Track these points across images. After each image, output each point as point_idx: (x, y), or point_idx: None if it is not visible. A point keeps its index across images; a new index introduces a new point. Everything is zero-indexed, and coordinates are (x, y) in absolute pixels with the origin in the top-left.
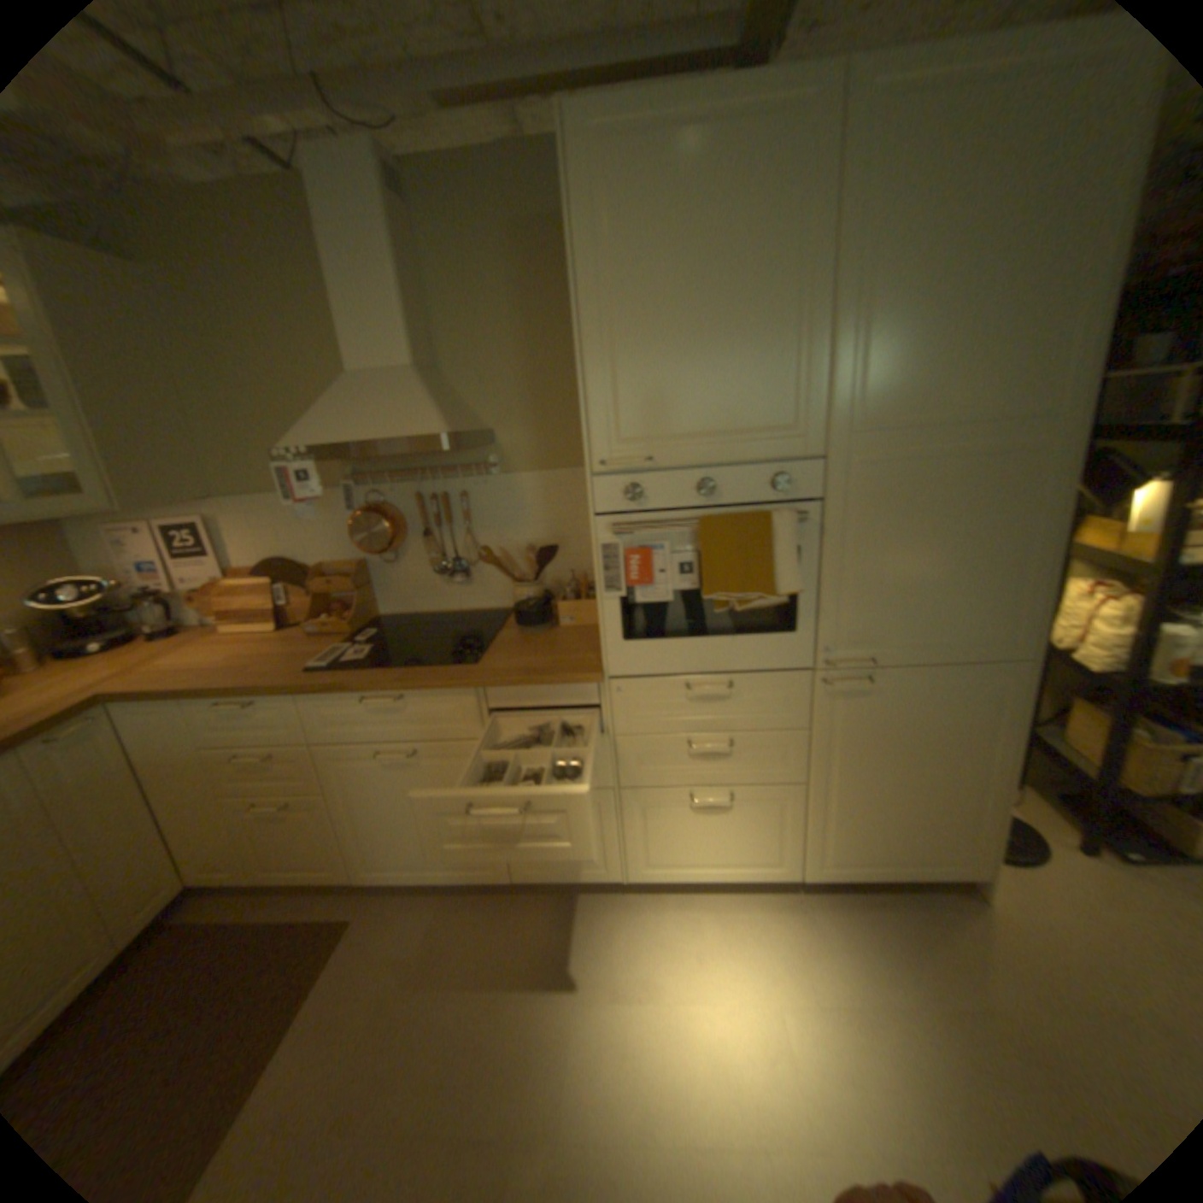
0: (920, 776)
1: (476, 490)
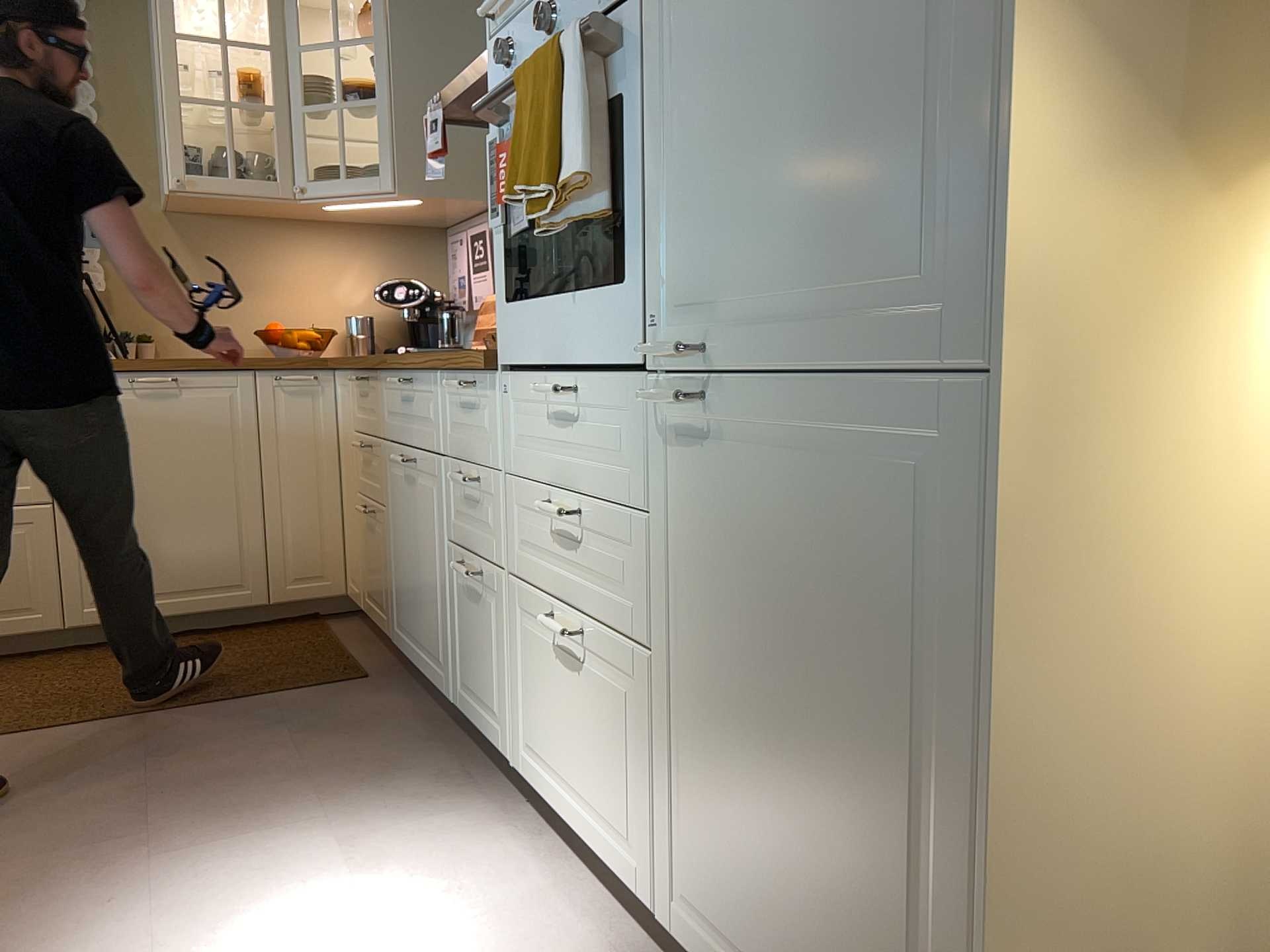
0: (804, 718)
1: None
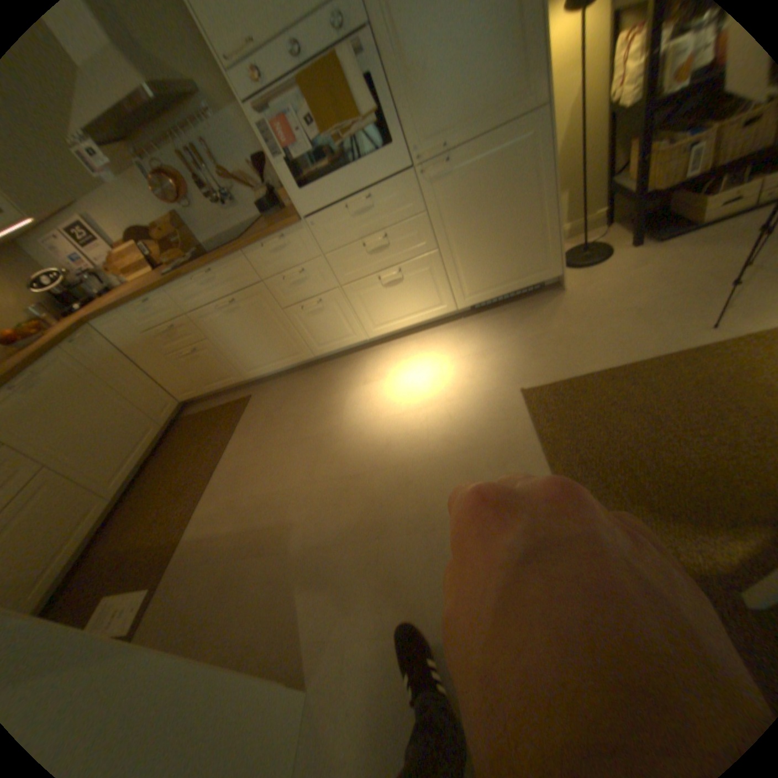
0: (500, 216)
1: (205, 133)
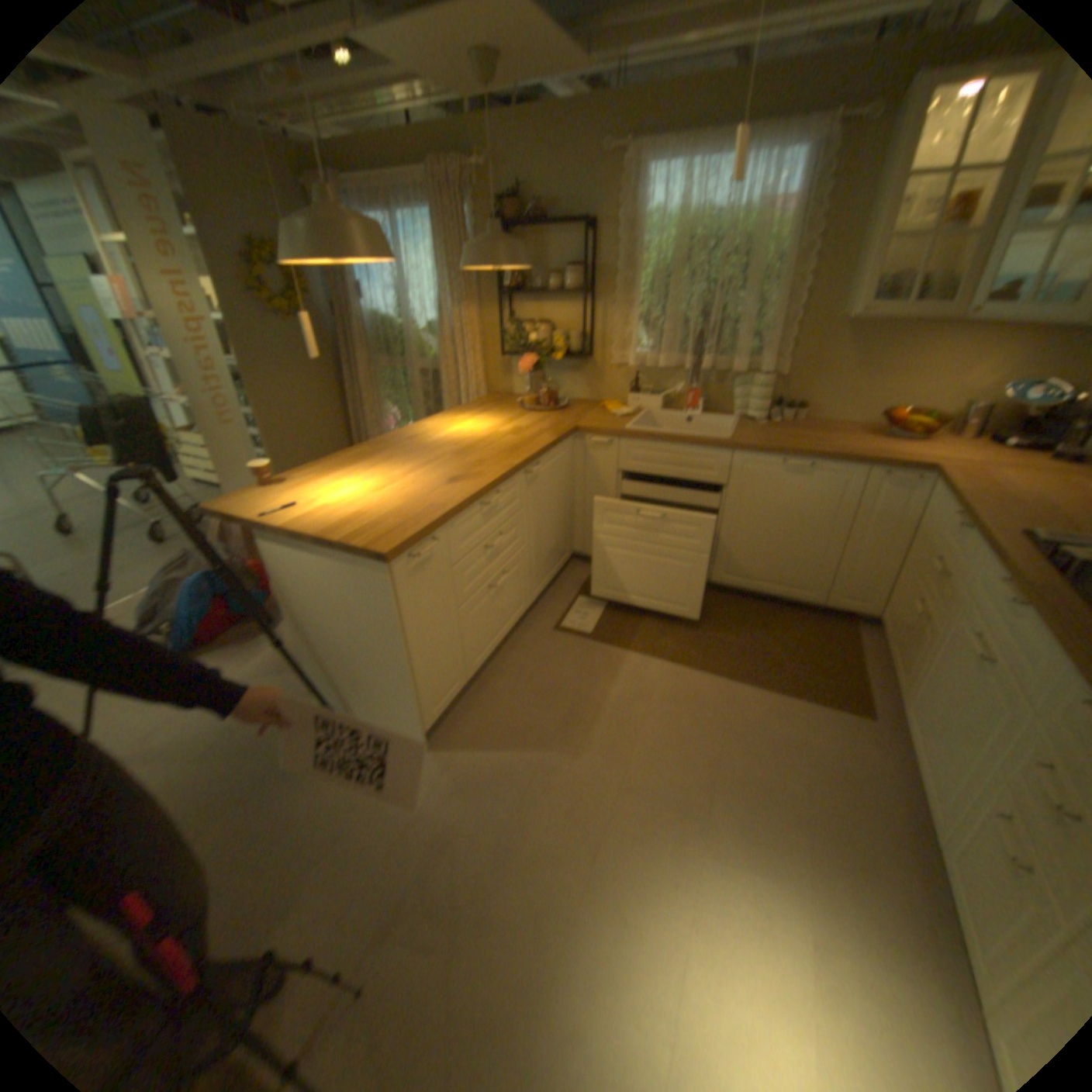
0: None
1: None
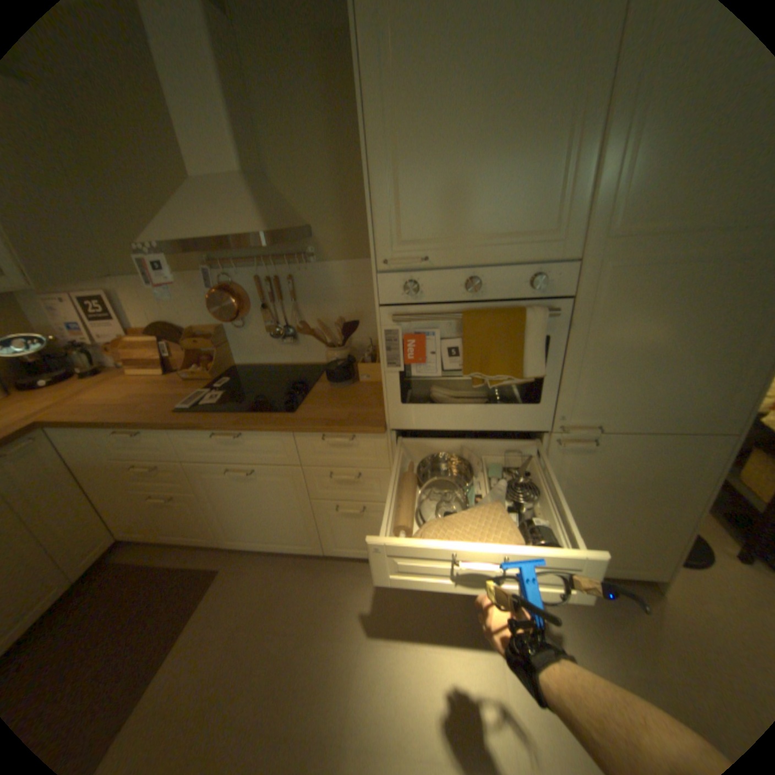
0: (625, 511)
1: (297, 274)
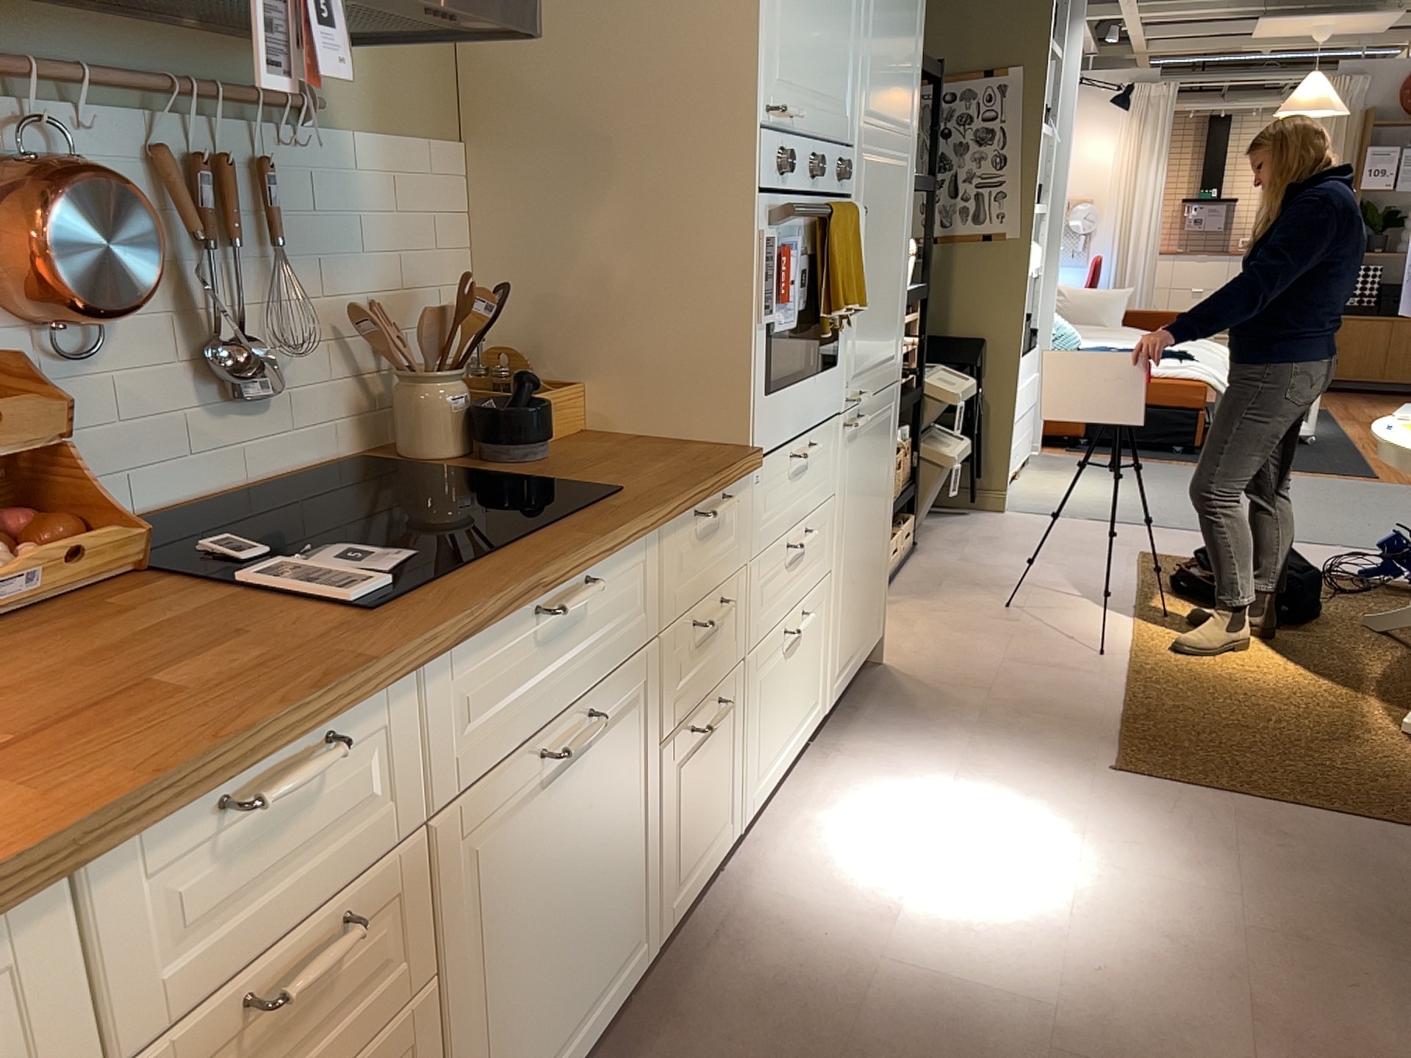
0: (869, 525)
1: (279, 160)
